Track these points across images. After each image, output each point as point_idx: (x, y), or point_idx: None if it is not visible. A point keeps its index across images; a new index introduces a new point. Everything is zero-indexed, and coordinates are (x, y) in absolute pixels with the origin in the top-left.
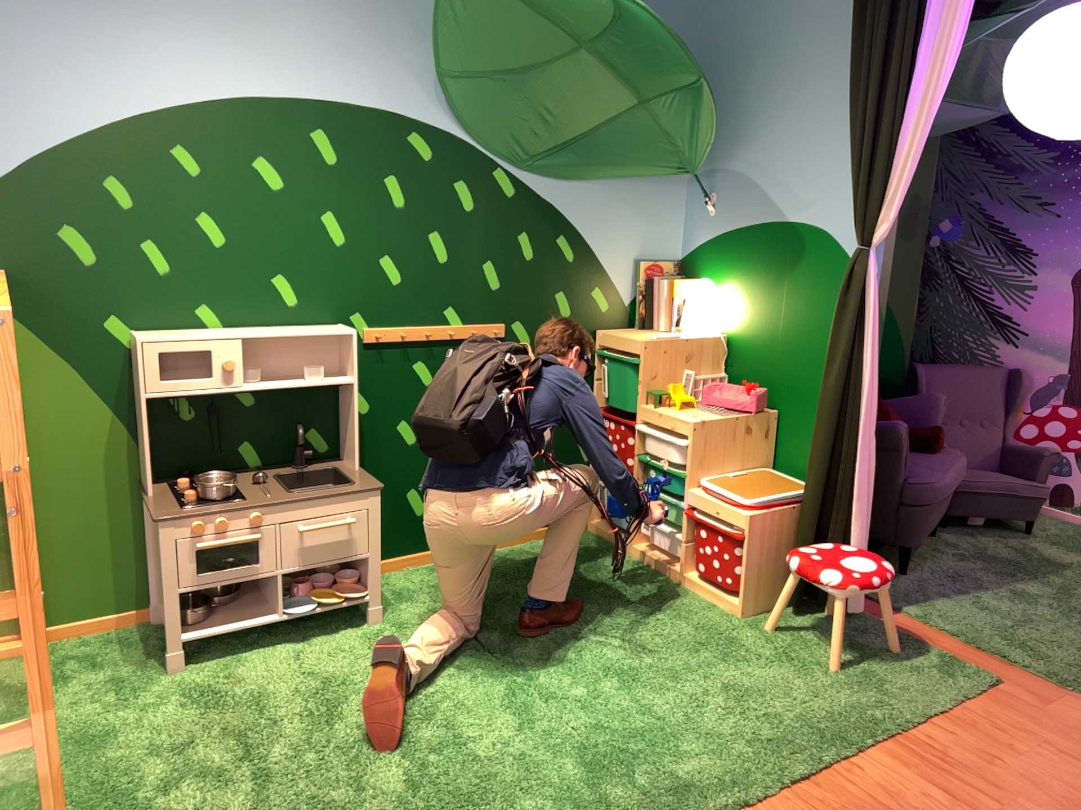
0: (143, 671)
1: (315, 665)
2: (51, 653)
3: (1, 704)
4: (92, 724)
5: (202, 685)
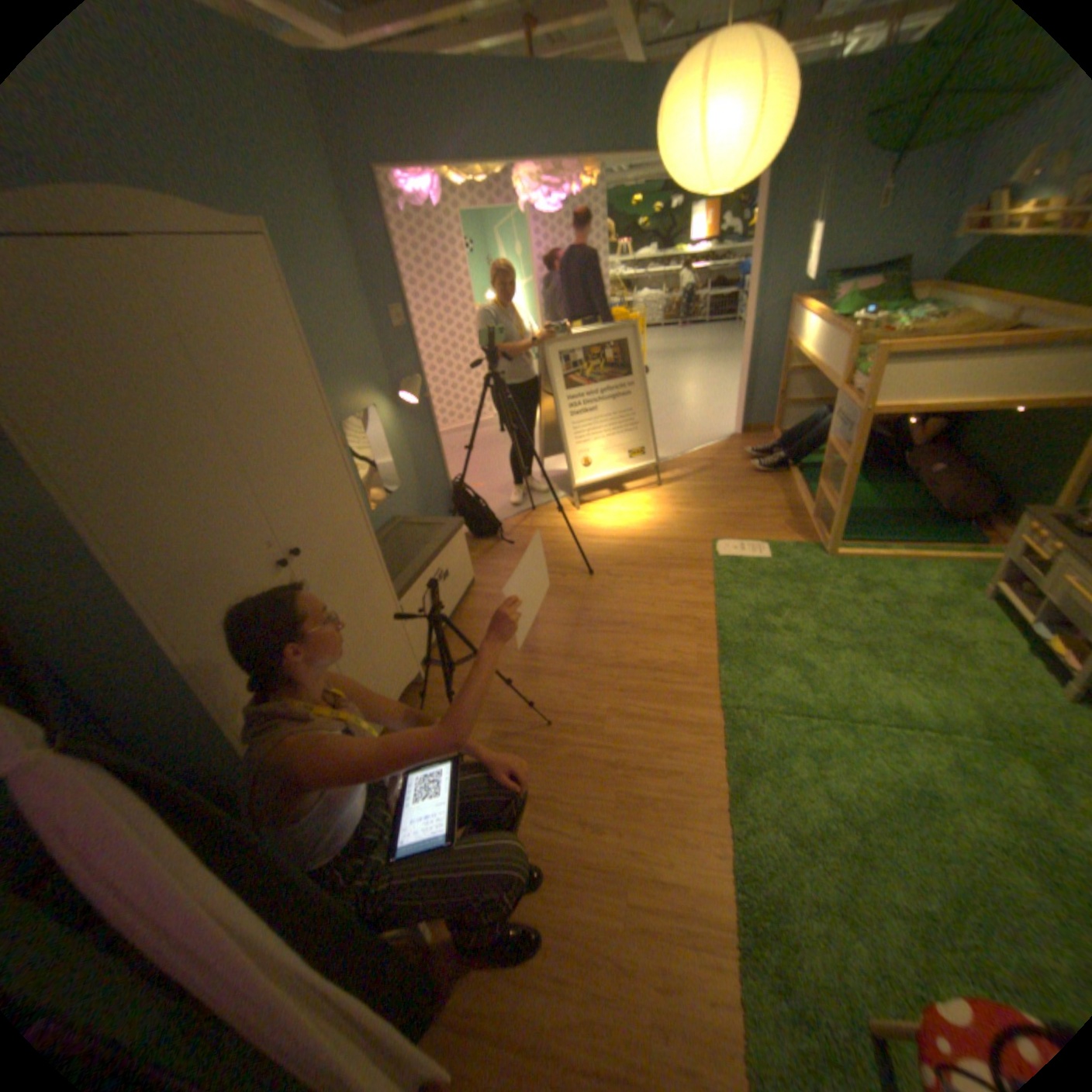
0: (979, 586)
1: (976, 647)
2: (1003, 558)
3: (951, 549)
4: (919, 567)
5: (956, 601)
